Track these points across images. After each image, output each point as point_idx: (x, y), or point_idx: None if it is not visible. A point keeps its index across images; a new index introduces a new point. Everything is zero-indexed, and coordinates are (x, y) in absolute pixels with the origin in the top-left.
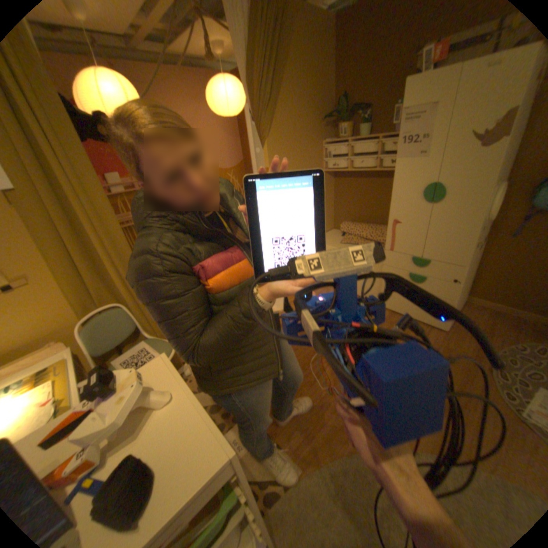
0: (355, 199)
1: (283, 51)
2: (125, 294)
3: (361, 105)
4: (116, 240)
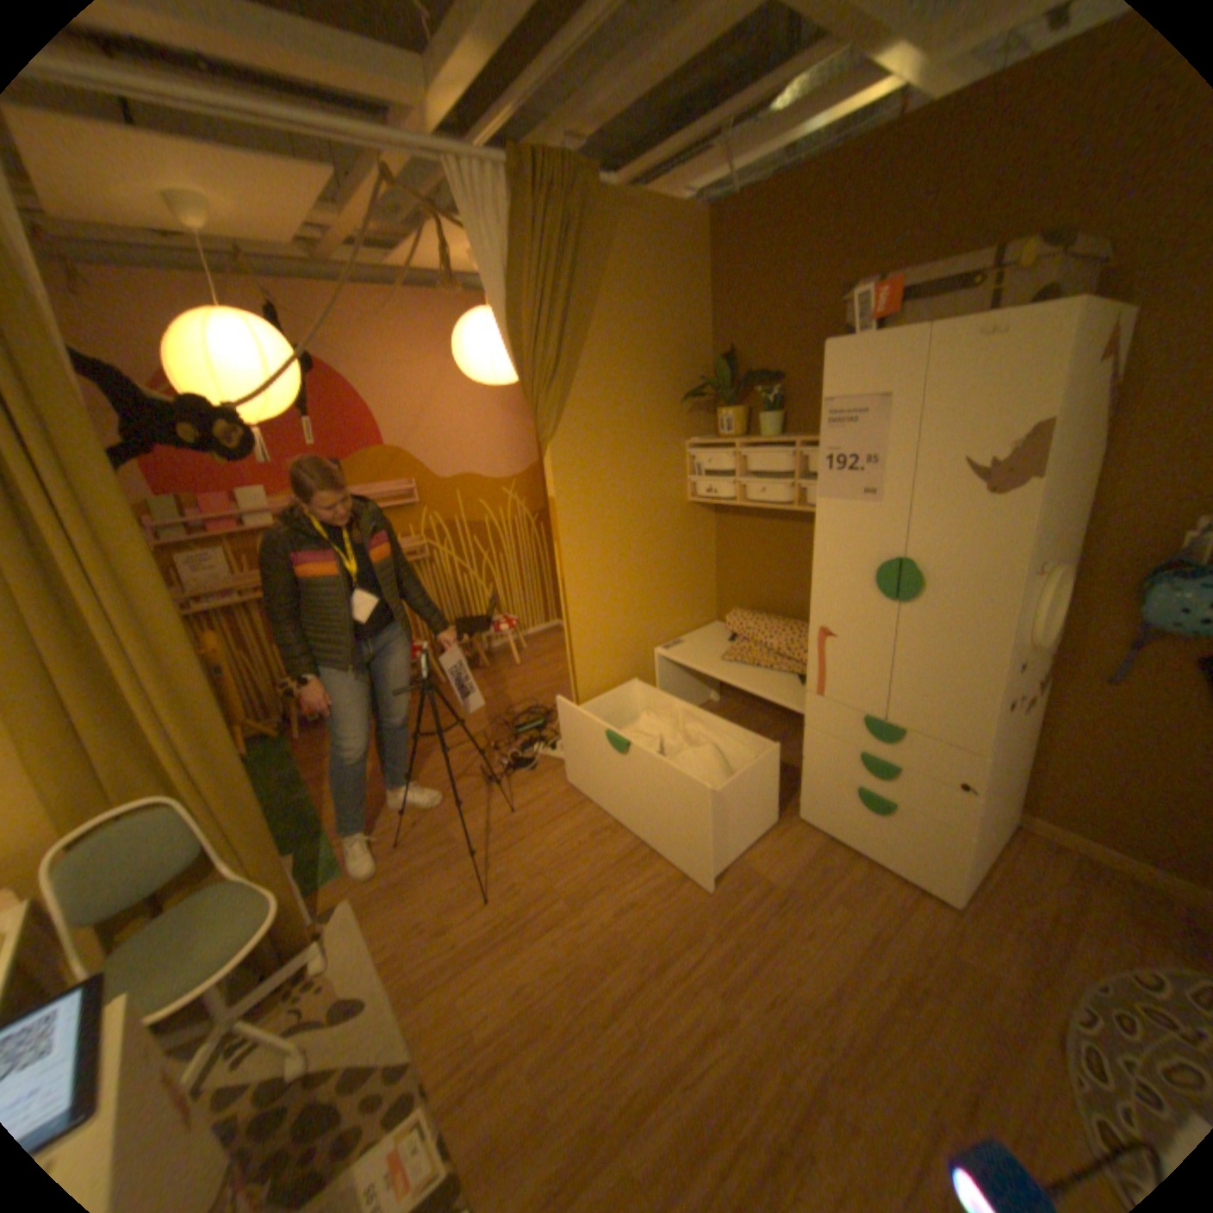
0: (759, 562)
1: (590, 278)
2: (176, 782)
3: (762, 376)
4: (177, 658)
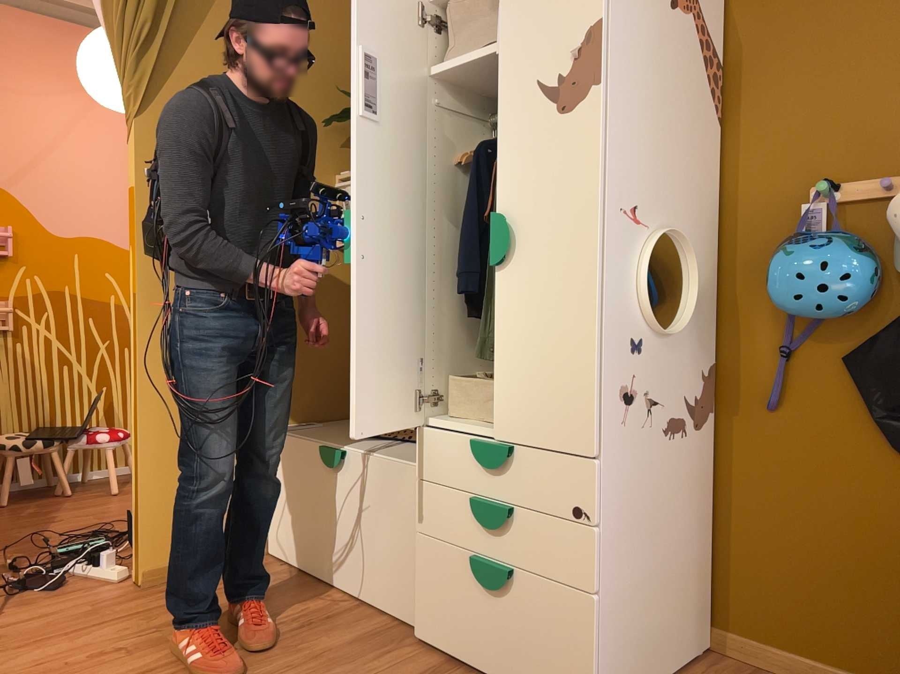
0: None
1: None
2: None
3: None
4: None
